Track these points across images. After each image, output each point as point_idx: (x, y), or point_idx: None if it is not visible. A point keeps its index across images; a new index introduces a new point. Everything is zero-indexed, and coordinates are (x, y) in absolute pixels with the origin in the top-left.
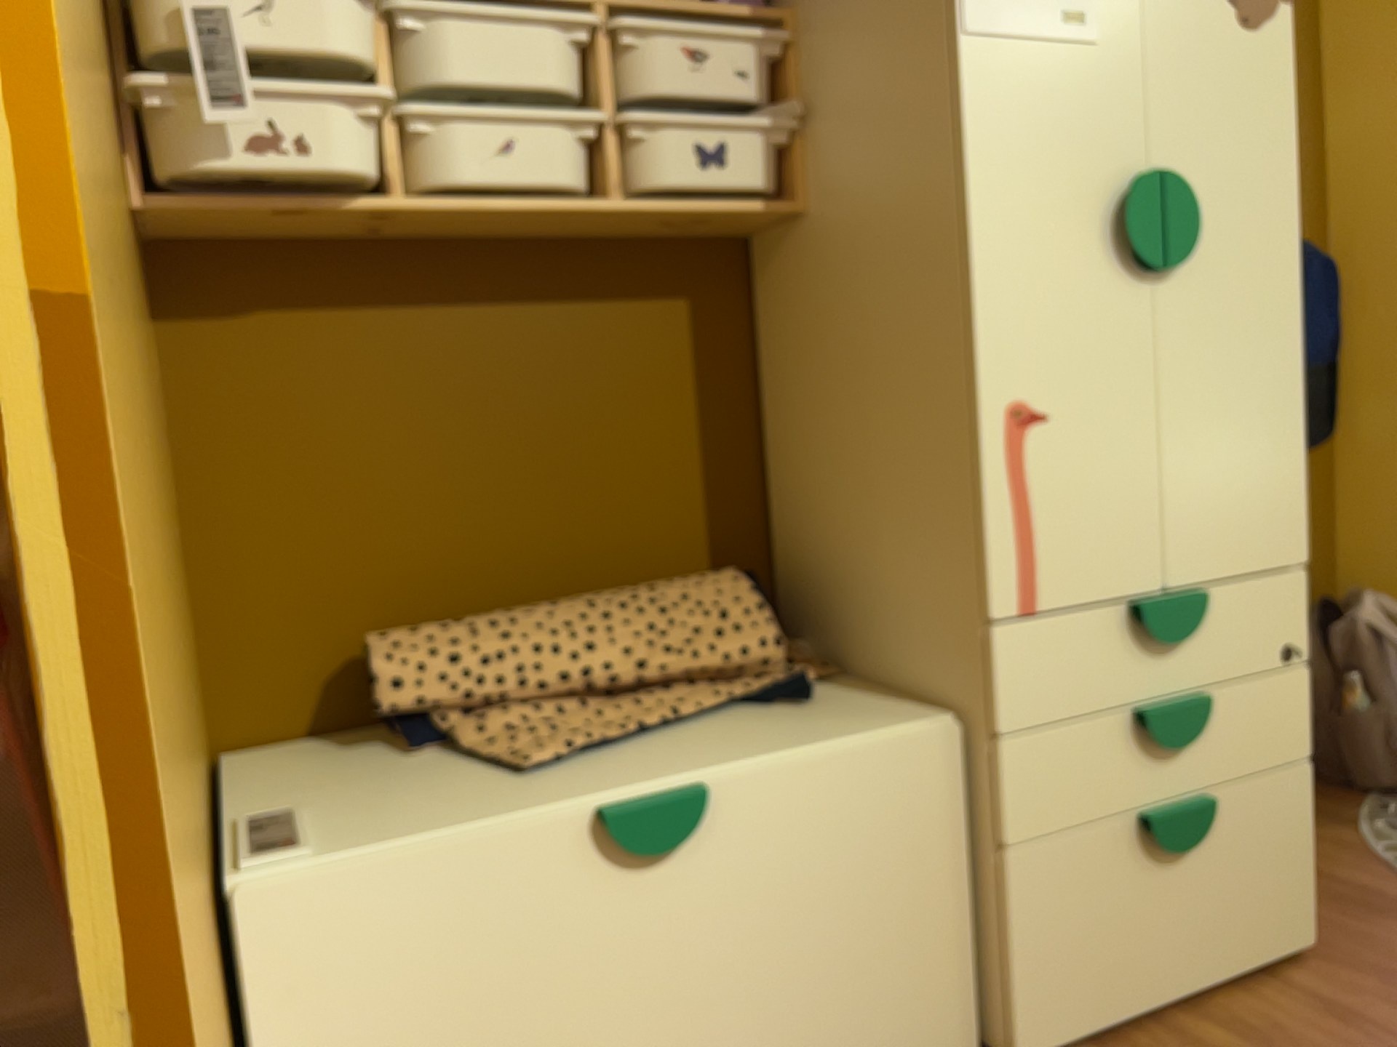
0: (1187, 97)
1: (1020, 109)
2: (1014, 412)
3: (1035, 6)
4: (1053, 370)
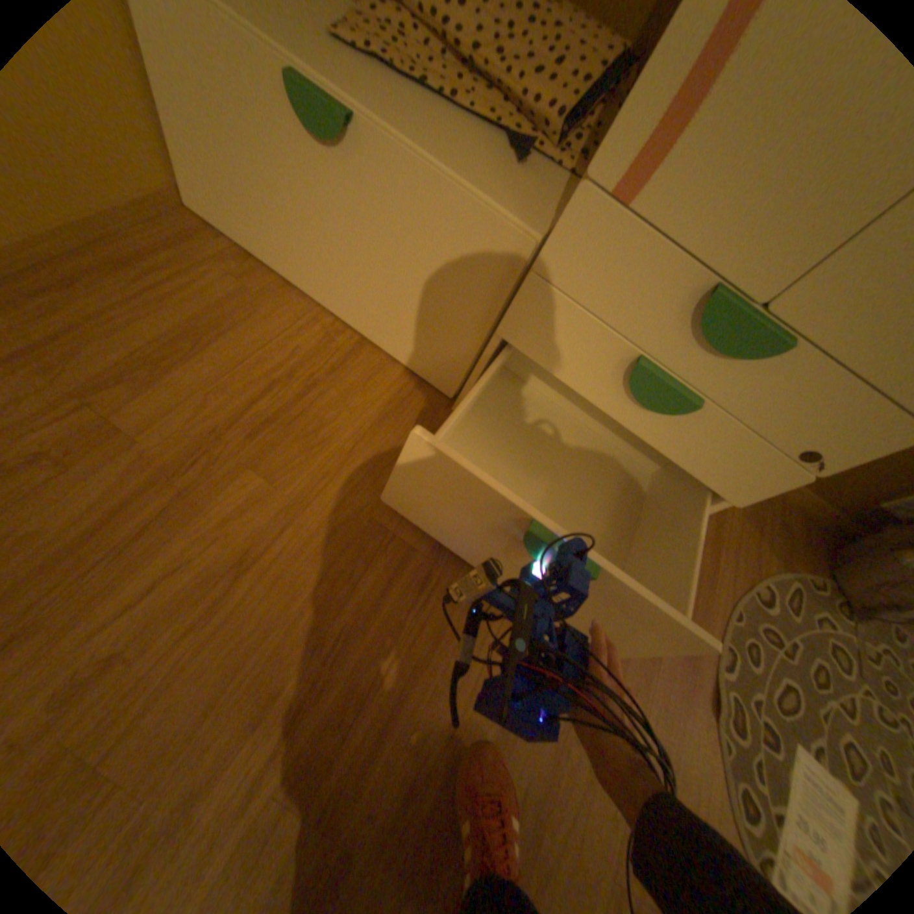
0: None
1: None
2: None
3: None
4: None
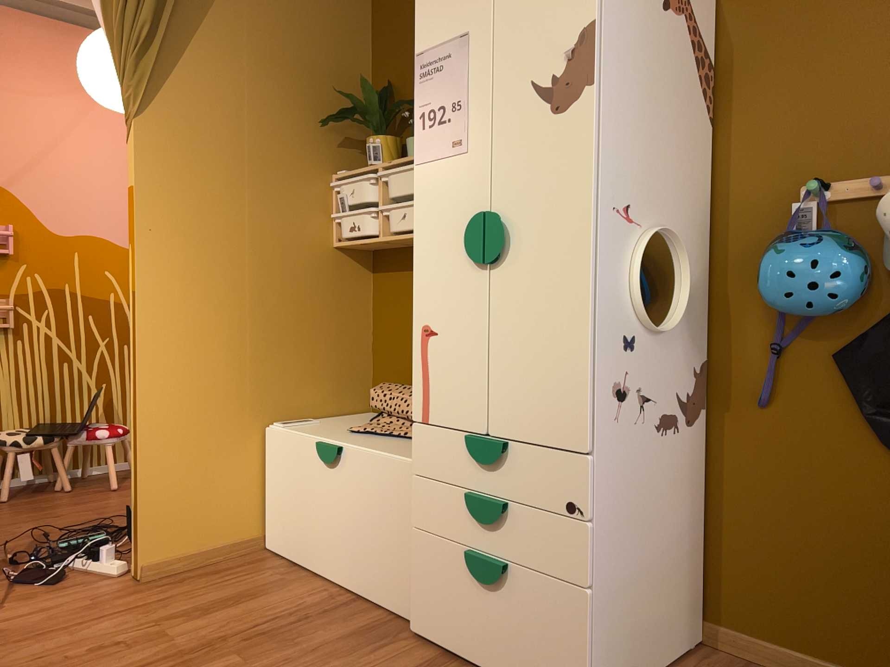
0: (512, 166)
1: (432, 192)
2: (423, 328)
3: (440, 143)
4: (439, 310)
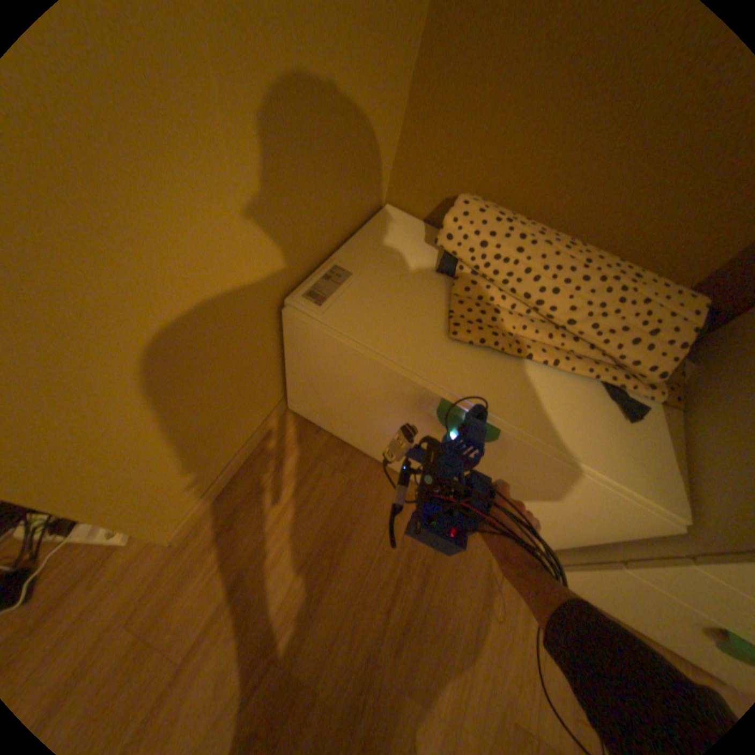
0: None
1: None
2: None
3: None
4: None
